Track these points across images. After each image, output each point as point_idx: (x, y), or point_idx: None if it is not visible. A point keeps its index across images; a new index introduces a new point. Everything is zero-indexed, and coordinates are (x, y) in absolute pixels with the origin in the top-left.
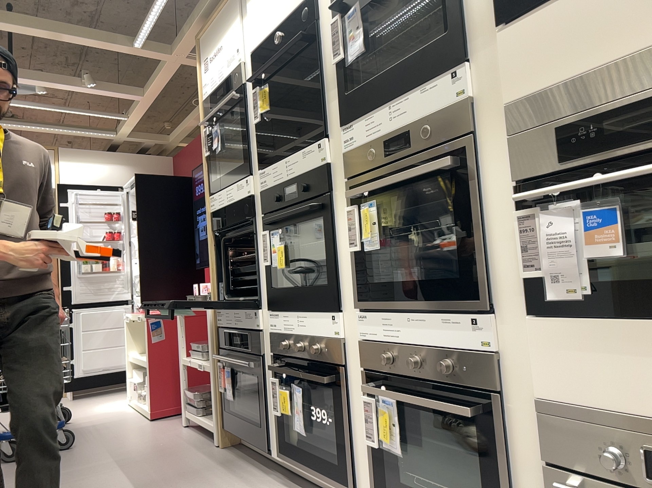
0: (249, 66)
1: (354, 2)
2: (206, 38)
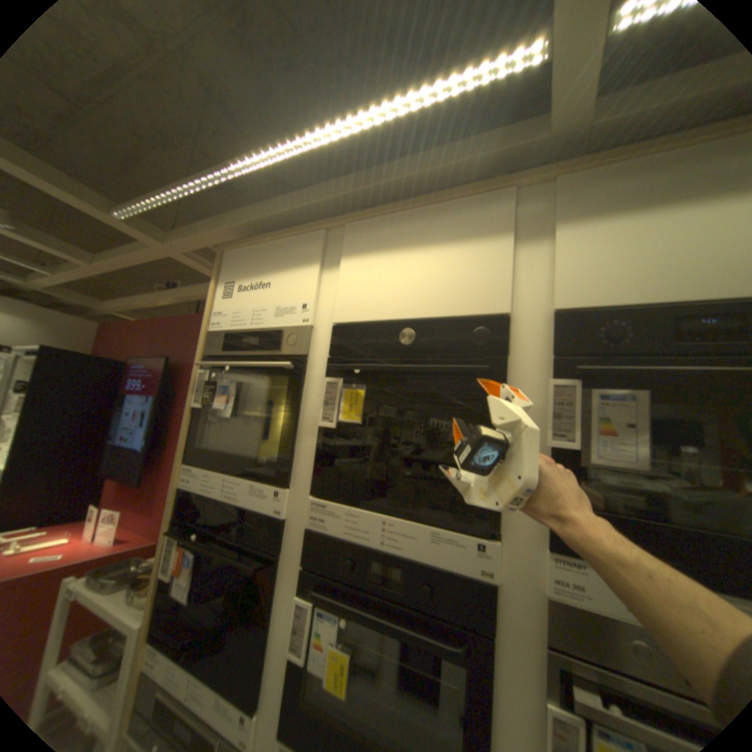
0: (324, 335)
1: (628, 378)
2: (240, 256)
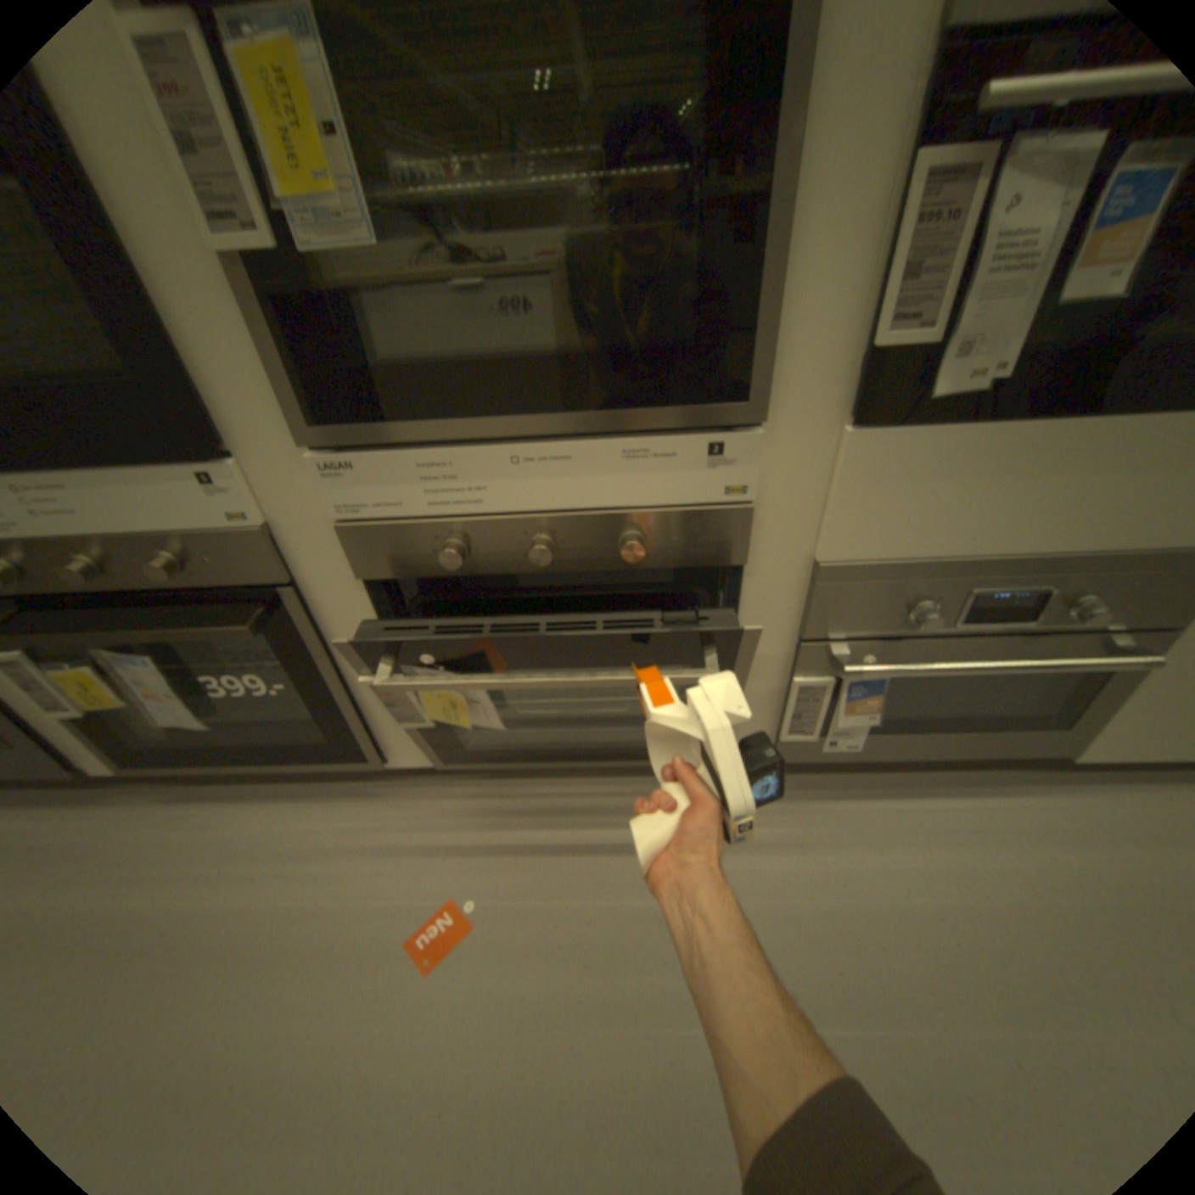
0: None
1: None
2: None
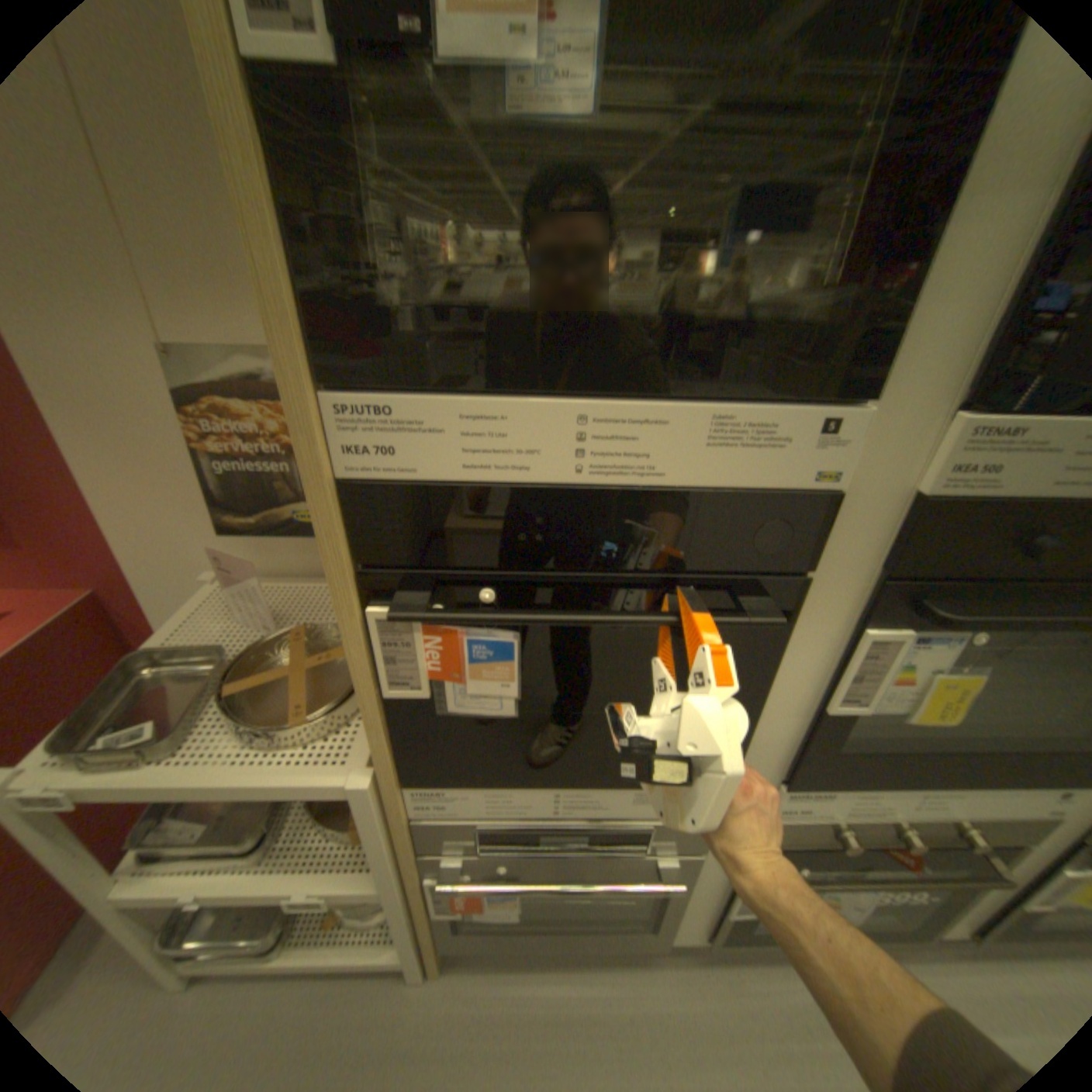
0: None
1: None
2: None
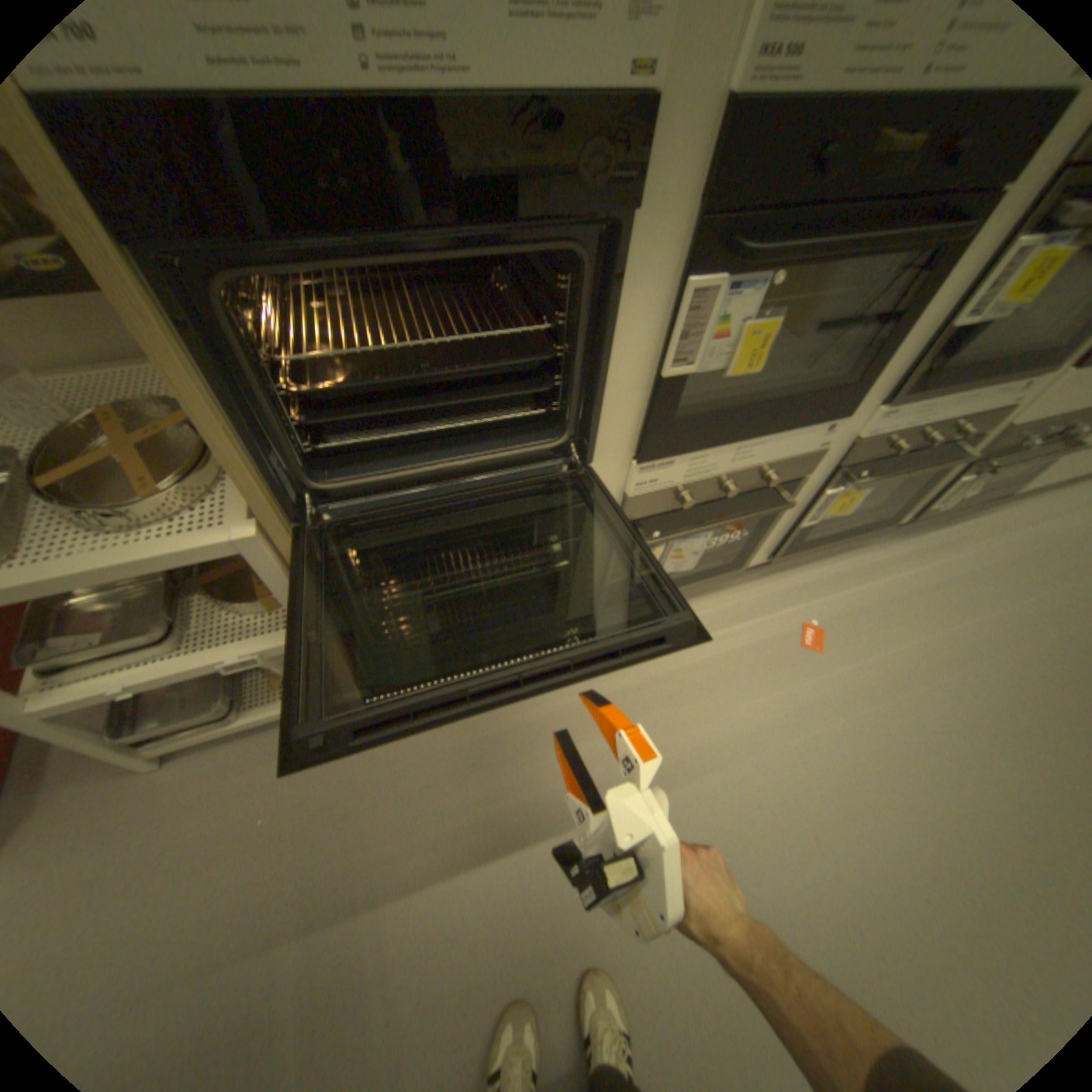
0: None
1: None
2: None
